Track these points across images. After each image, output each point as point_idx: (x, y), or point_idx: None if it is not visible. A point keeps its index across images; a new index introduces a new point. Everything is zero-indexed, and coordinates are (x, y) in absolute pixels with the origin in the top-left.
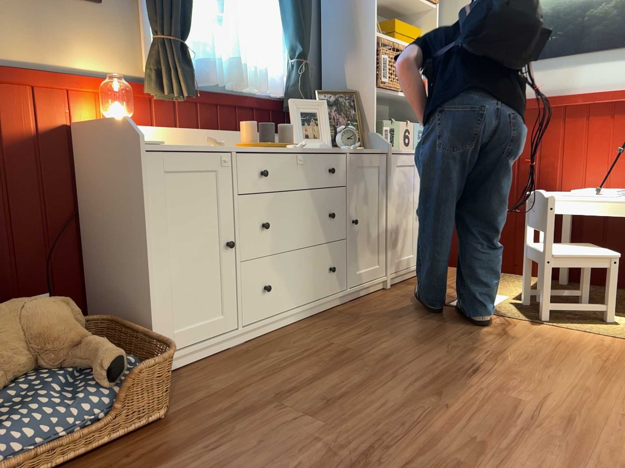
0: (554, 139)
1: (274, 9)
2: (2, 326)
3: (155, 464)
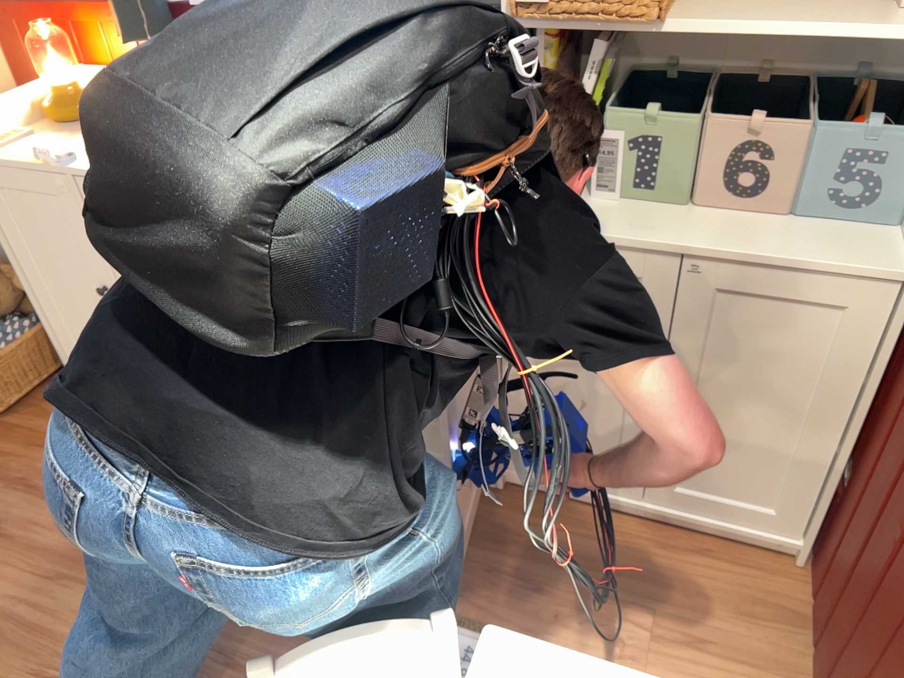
0: None
1: None
2: None
3: None
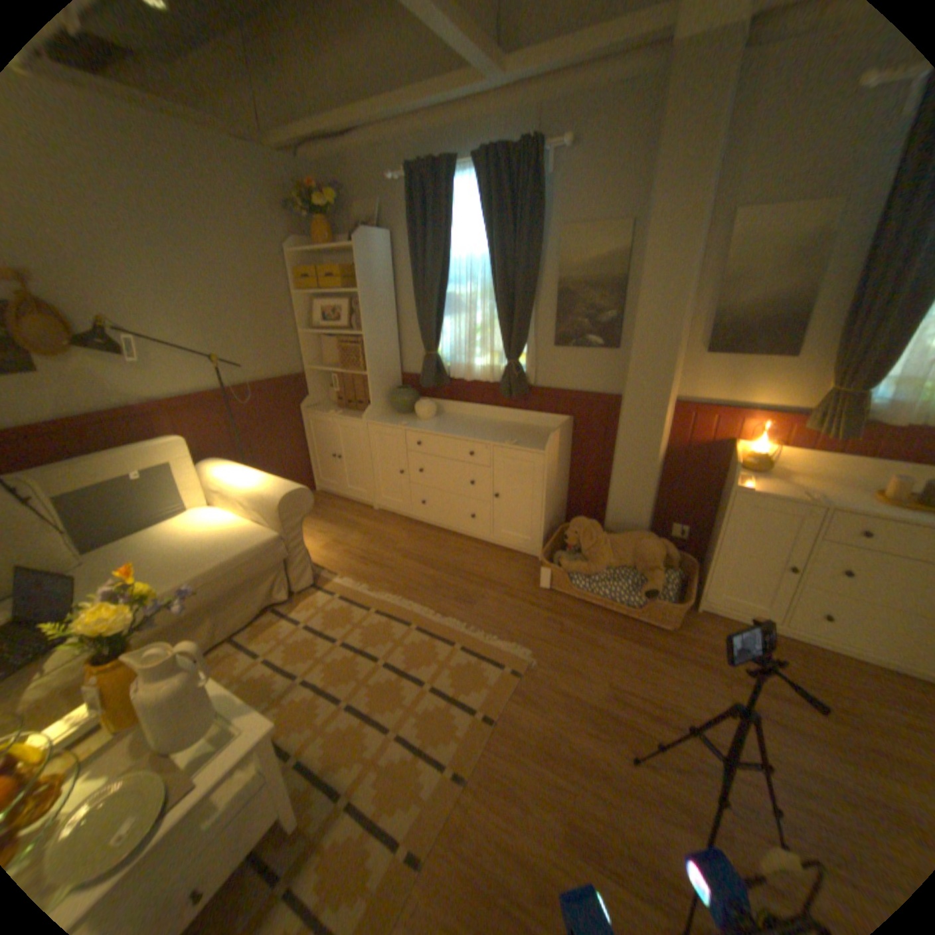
0: None
1: None
2: (628, 544)
3: (640, 644)
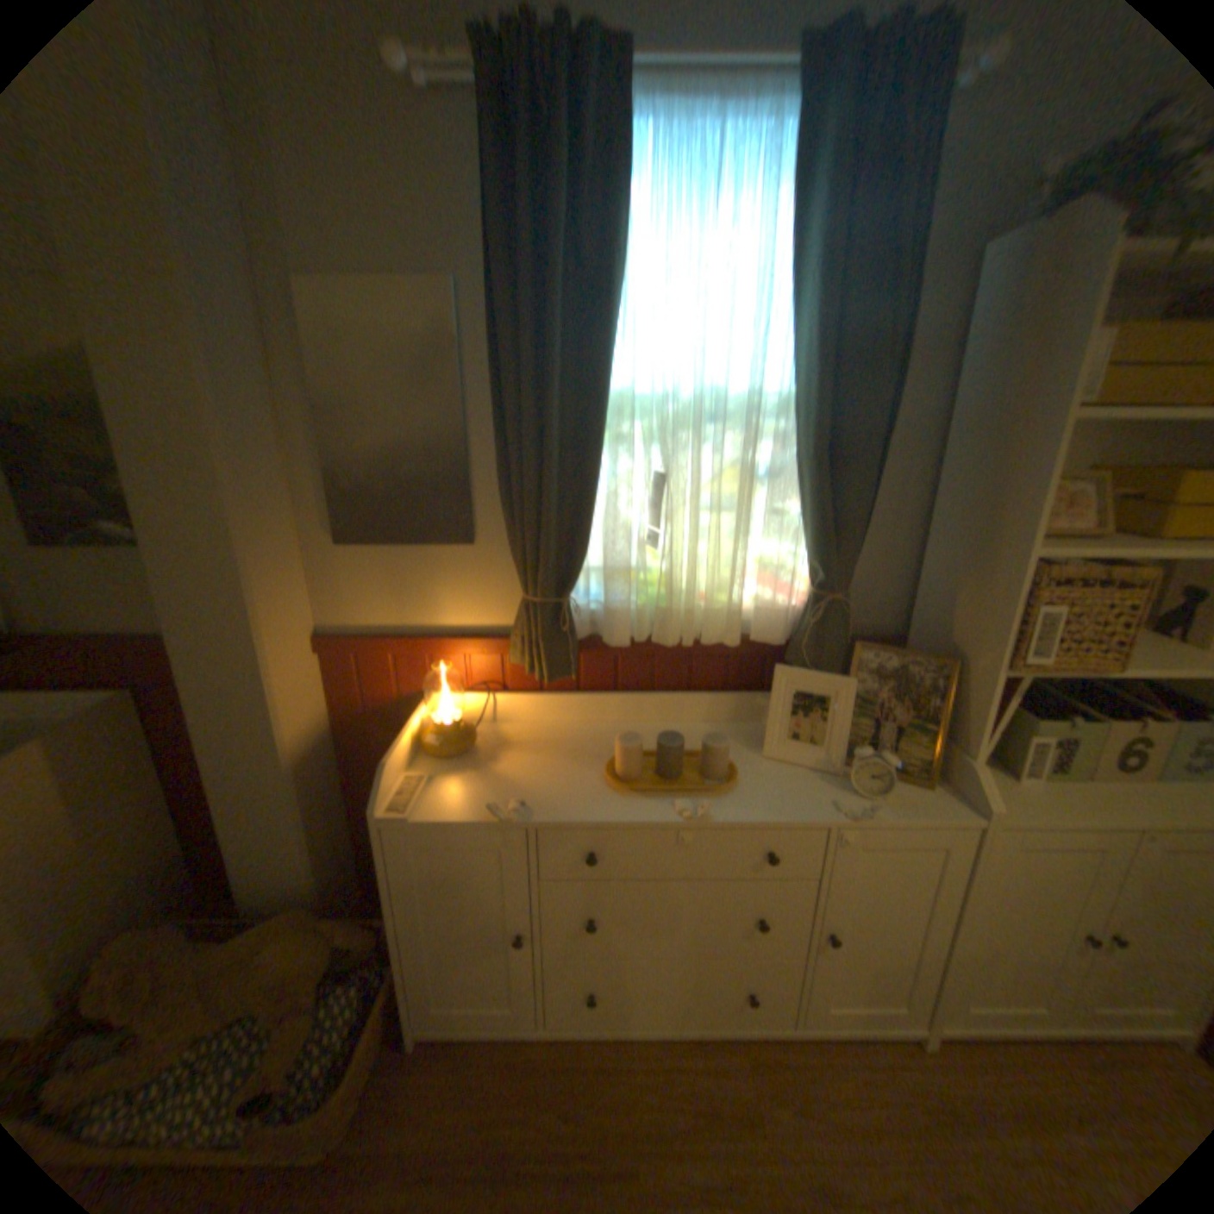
0: None
1: (789, 491)
2: (238, 967)
3: None
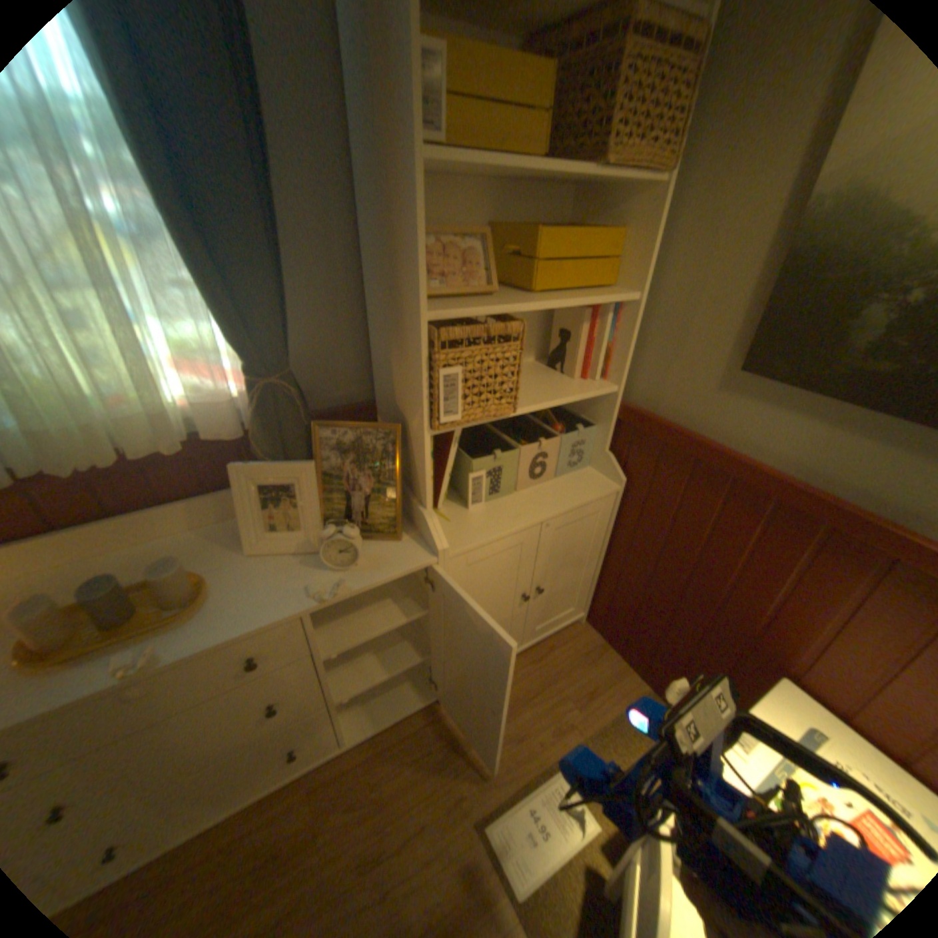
0: (835, 600)
1: (173, 257)
2: None
3: None
